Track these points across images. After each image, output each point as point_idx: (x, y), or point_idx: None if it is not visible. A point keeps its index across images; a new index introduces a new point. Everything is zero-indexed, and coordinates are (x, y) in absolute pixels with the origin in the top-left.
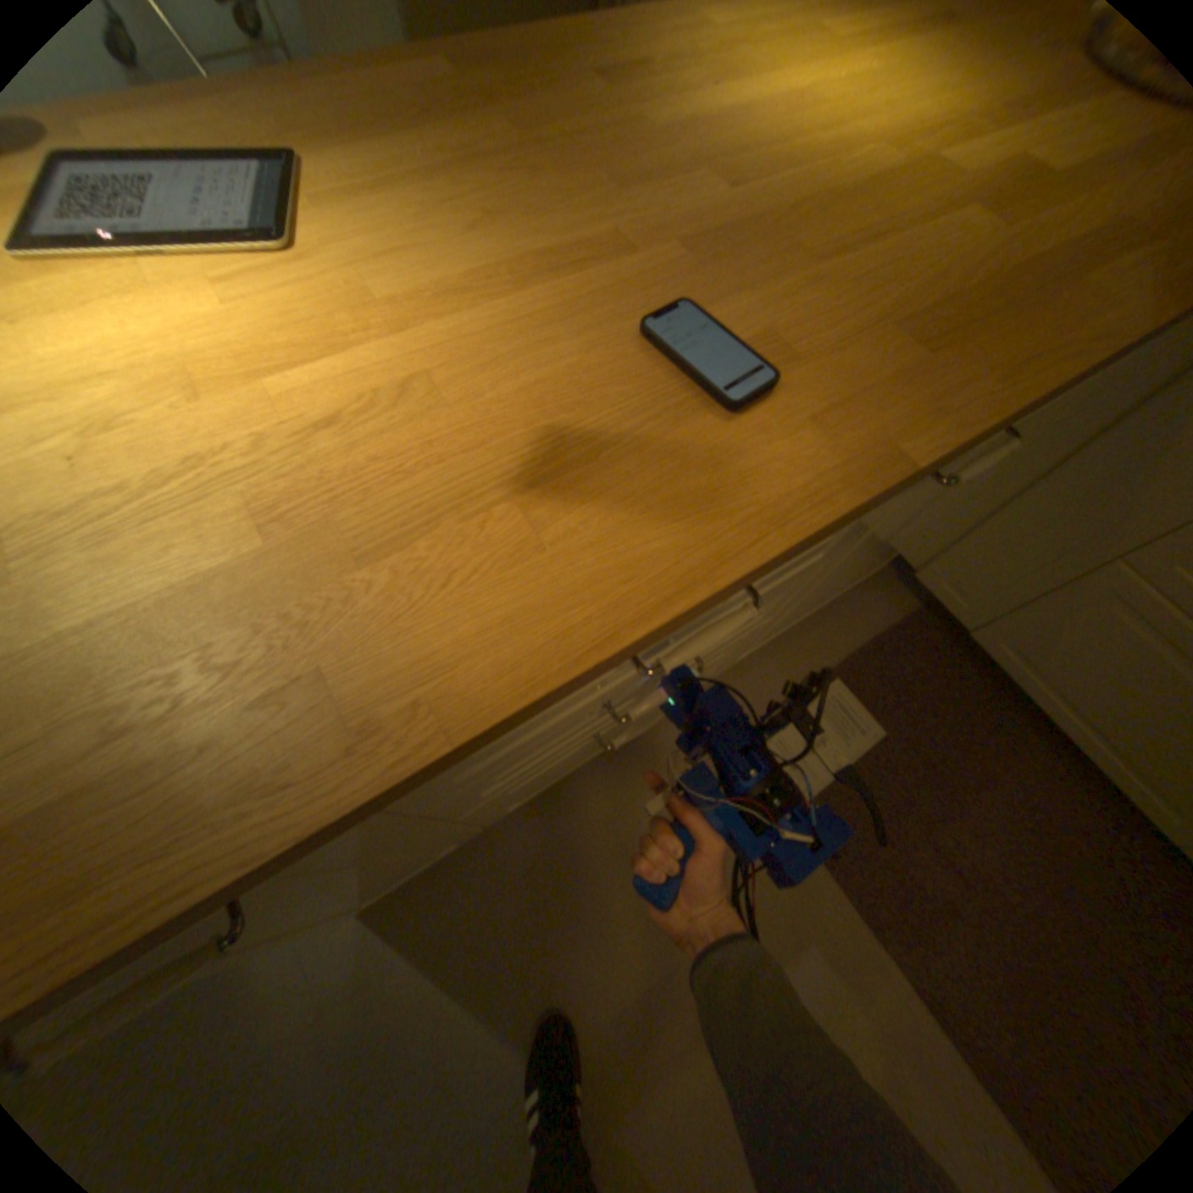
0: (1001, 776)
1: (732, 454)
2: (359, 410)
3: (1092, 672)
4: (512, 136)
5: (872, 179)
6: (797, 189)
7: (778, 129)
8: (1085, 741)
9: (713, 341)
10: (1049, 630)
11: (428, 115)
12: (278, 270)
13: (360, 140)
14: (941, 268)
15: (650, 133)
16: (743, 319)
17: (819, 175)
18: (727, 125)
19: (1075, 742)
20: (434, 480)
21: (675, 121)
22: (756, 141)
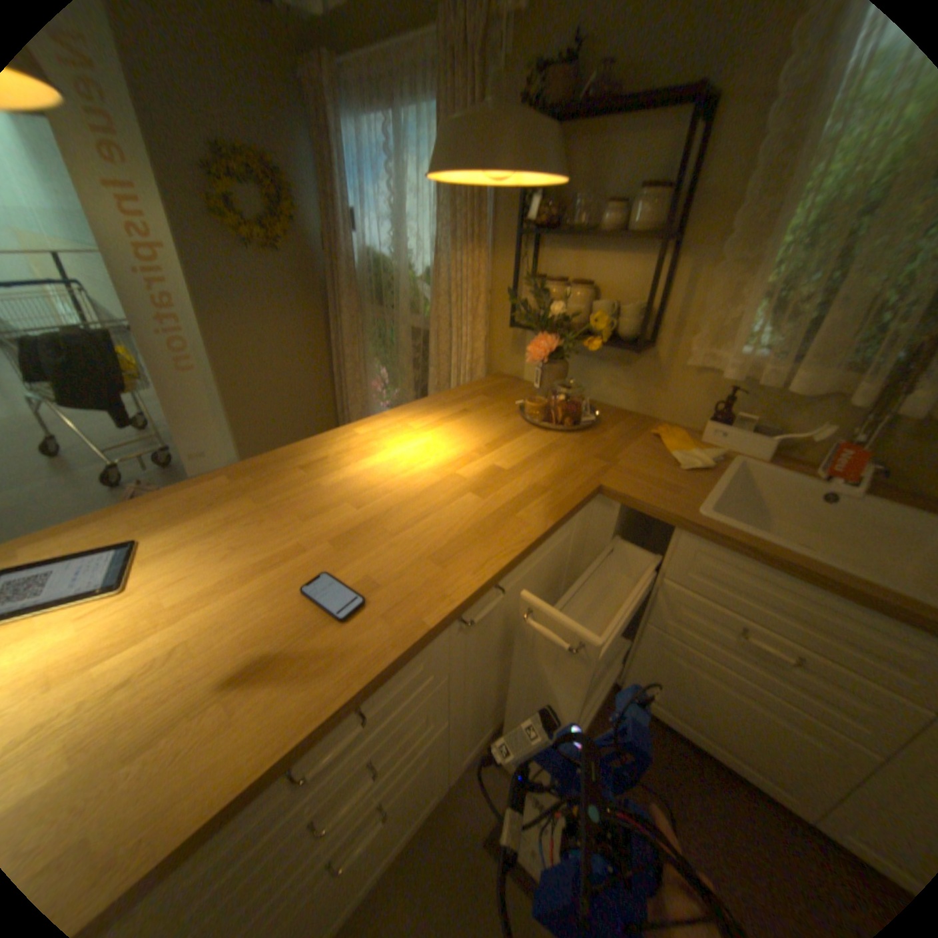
0: (686, 805)
1: (337, 647)
2: (140, 674)
3: (684, 698)
4: (251, 508)
5: (423, 491)
6: (388, 503)
7: (382, 477)
8: (716, 754)
9: (336, 589)
10: (650, 676)
11: (210, 506)
12: (111, 606)
13: (171, 526)
14: (450, 526)
15: (321, 491)
16: (352, 574)
17: (399, 494)
18: (358, 480)
19: (713, 757)
20: (175, 704)
21: (334, 483)
22: (371, 485)
